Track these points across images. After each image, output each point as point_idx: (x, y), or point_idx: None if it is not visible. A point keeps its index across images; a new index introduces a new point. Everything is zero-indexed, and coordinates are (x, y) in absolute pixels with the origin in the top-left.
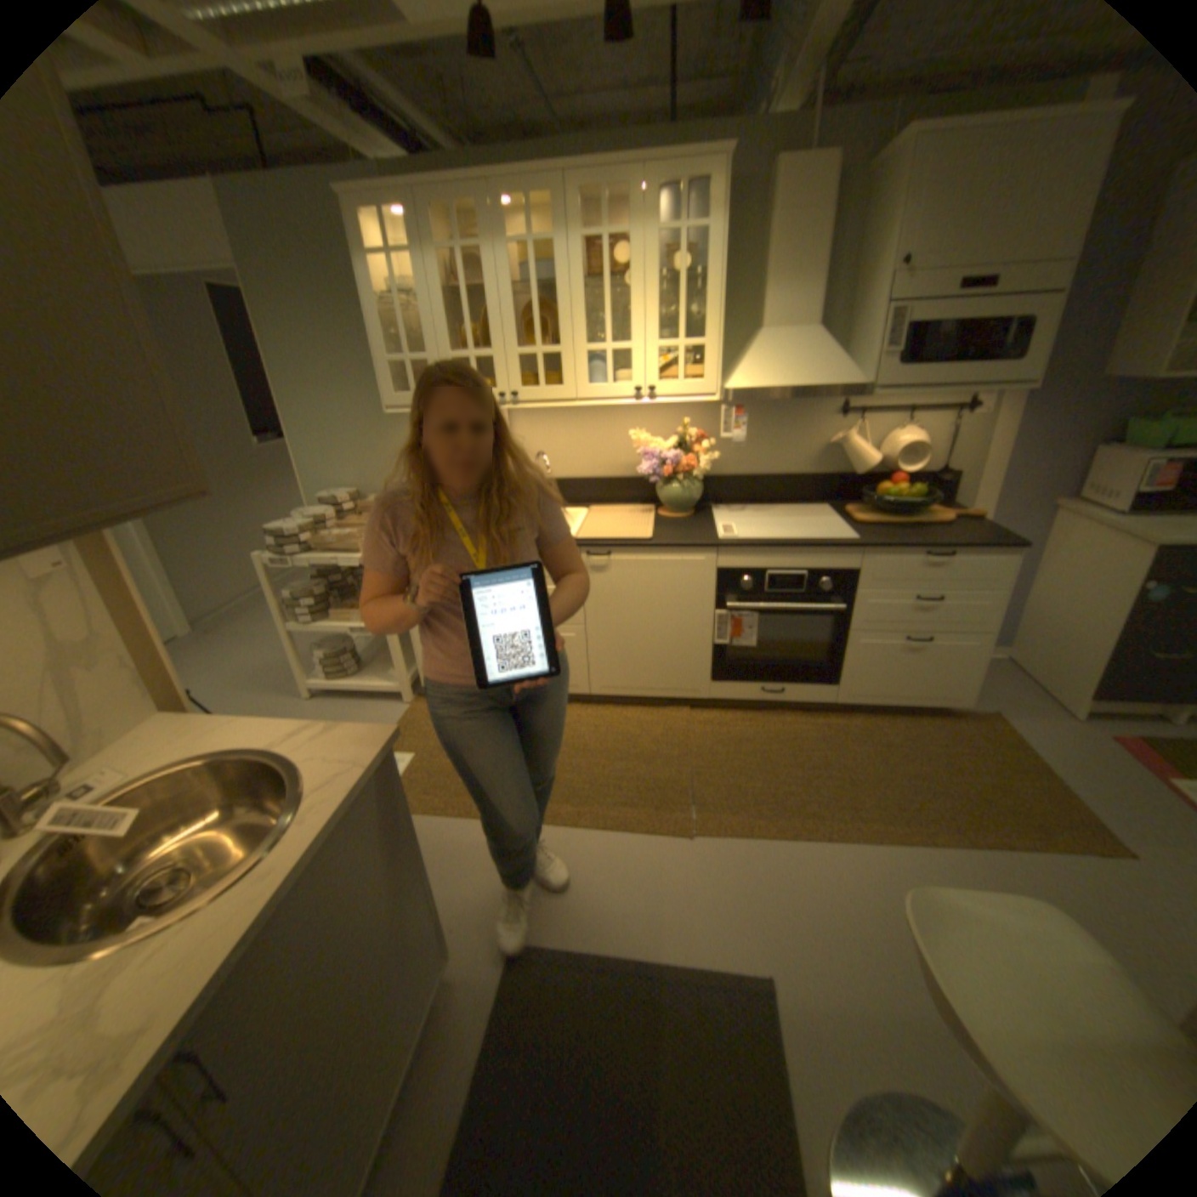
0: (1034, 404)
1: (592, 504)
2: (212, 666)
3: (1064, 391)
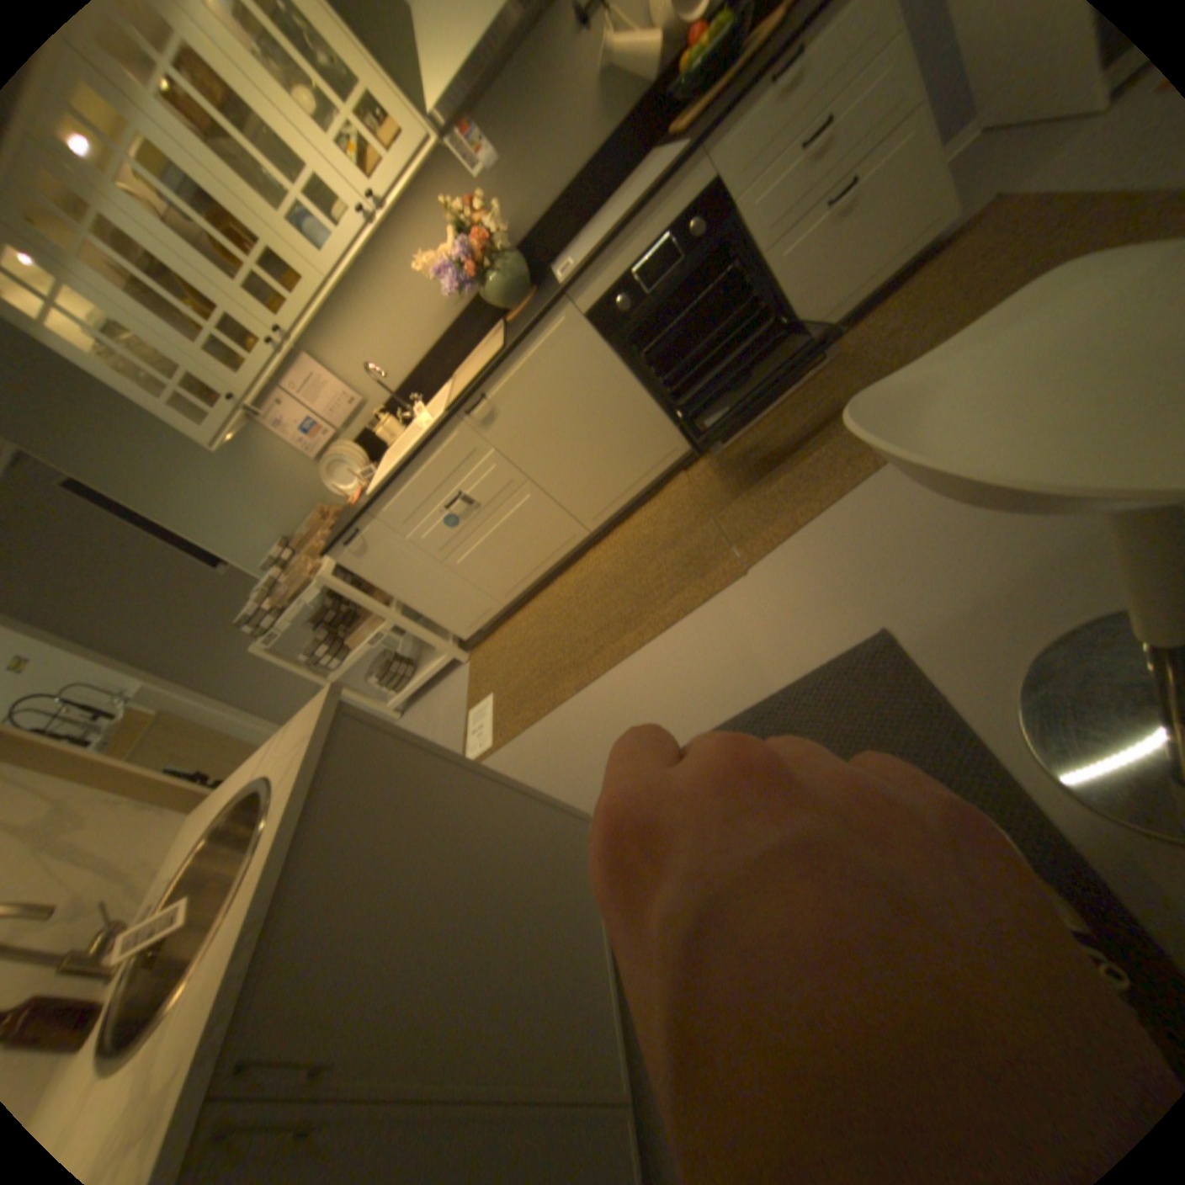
0: None
1: (455, 369)
2: None
3: None
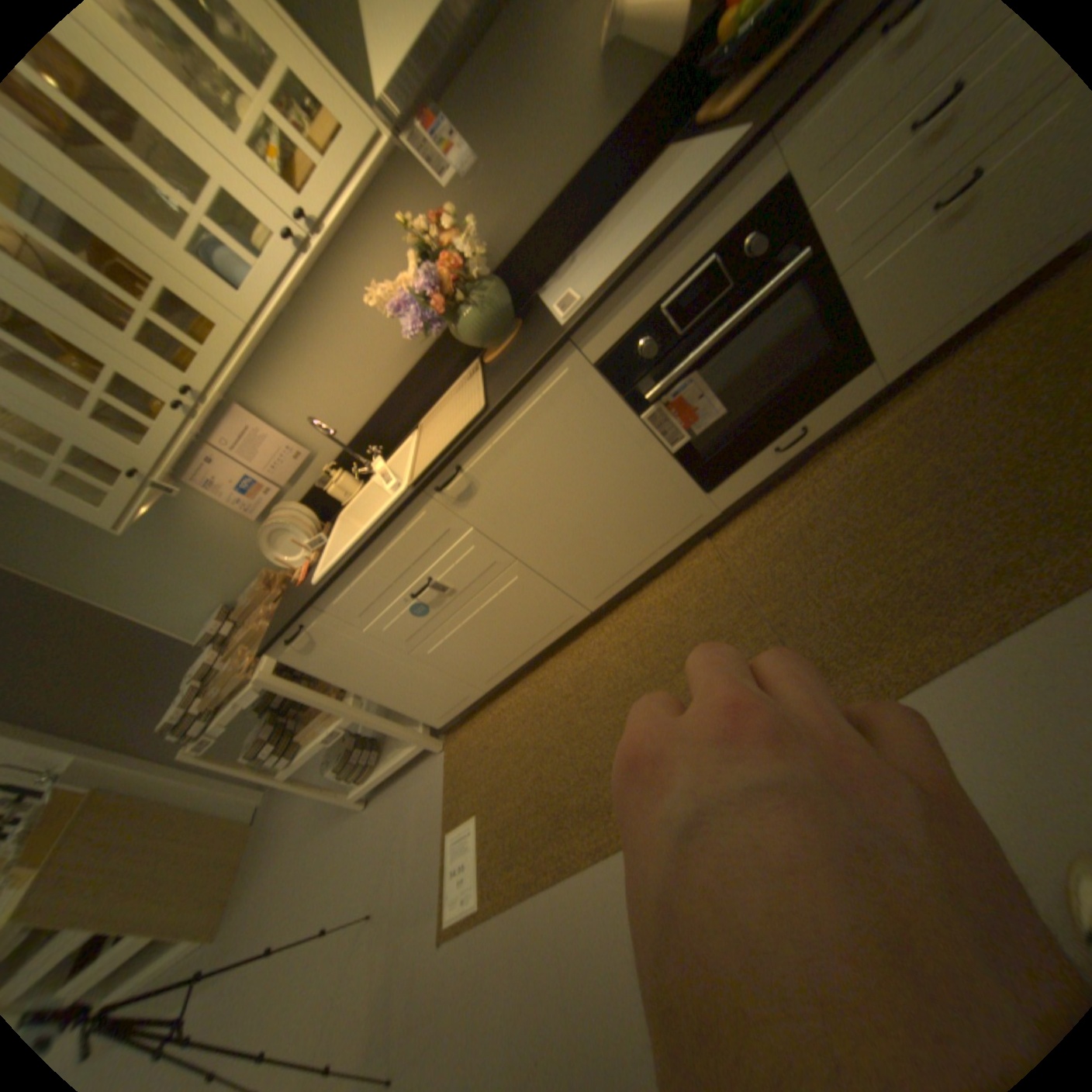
0: None
1: (421, 416)
2: (291, 819)
3: None
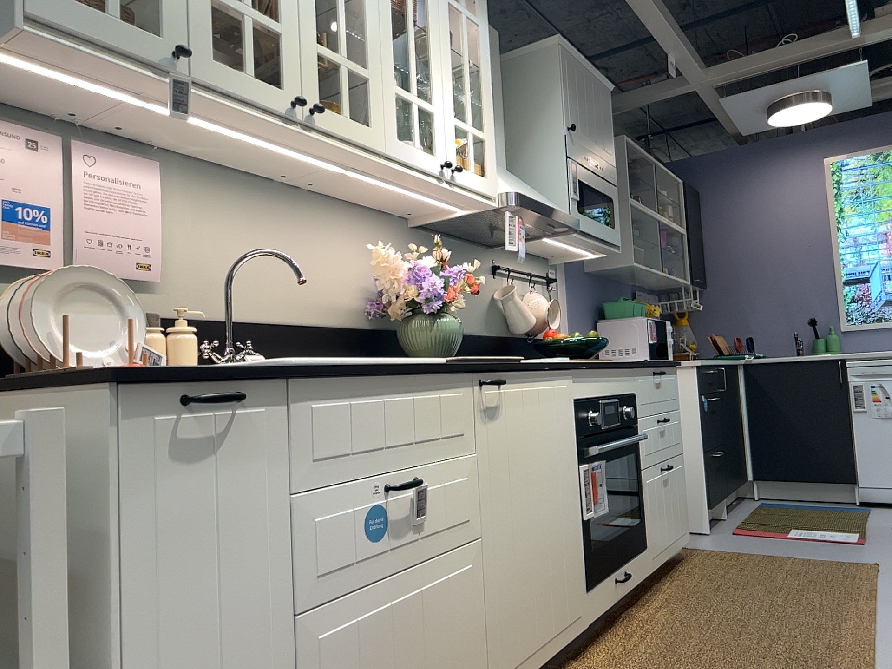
0: (570, 286)
1: None
2: None
3: (577, 279)
